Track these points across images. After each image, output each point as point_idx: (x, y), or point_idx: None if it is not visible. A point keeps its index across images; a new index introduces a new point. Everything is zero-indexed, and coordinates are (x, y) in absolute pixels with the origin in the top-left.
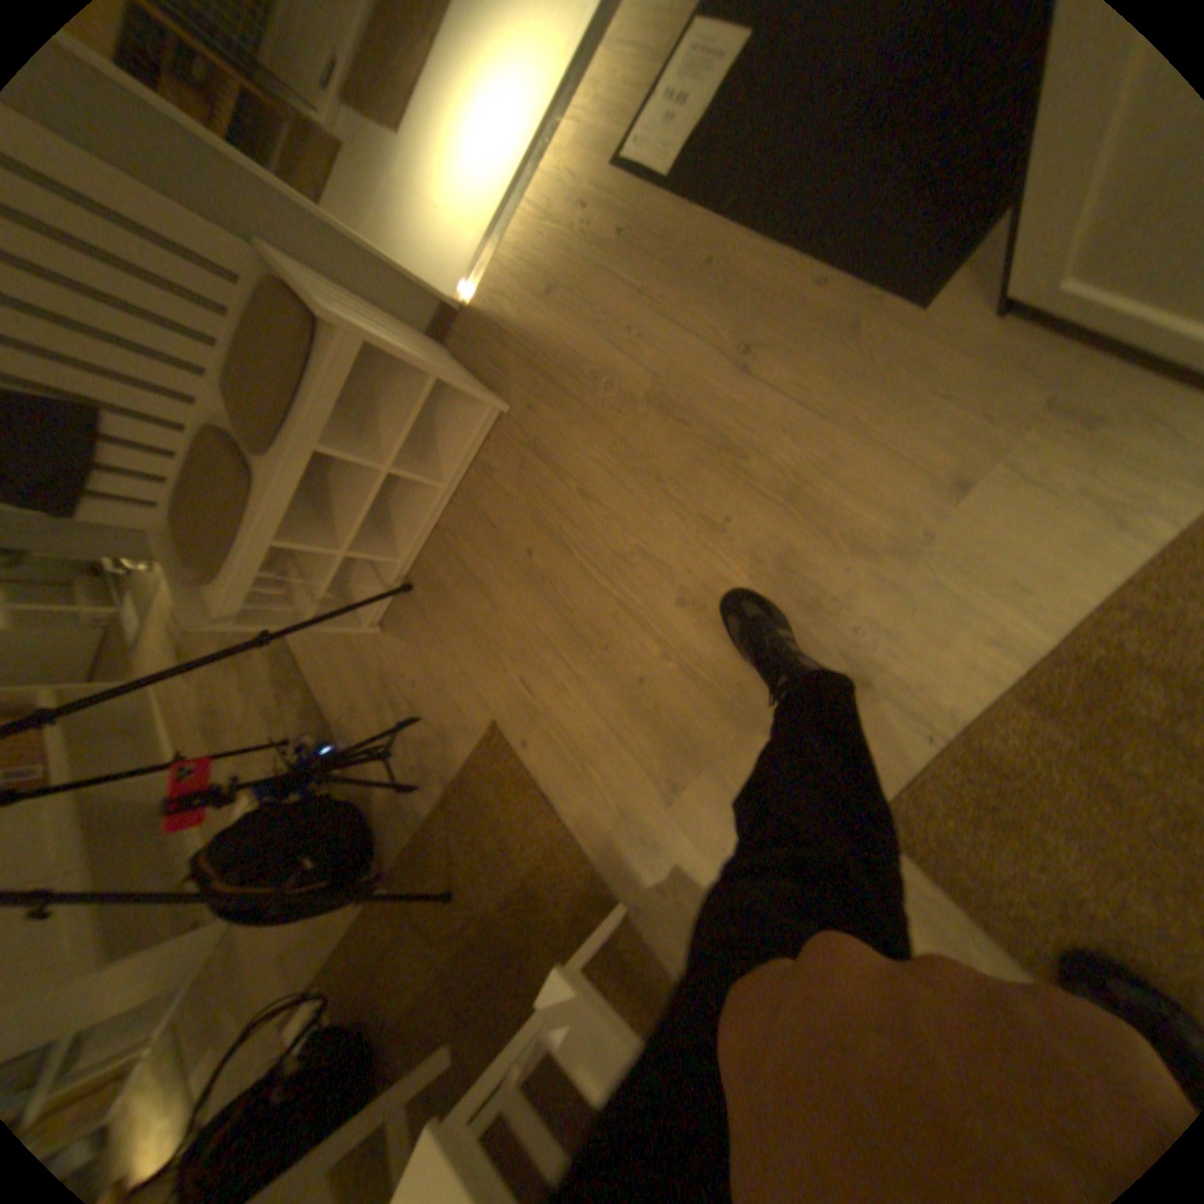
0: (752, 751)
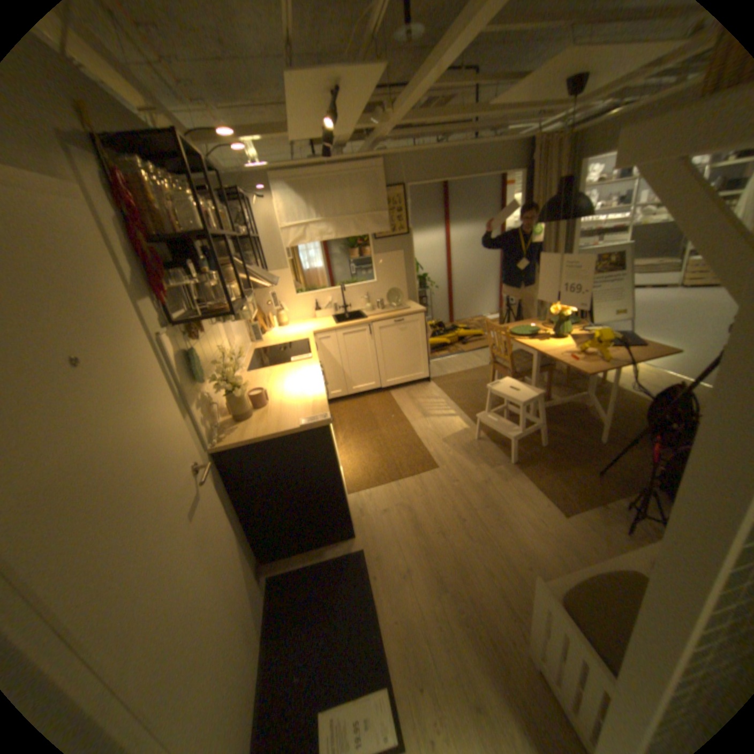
0: (459, 481)
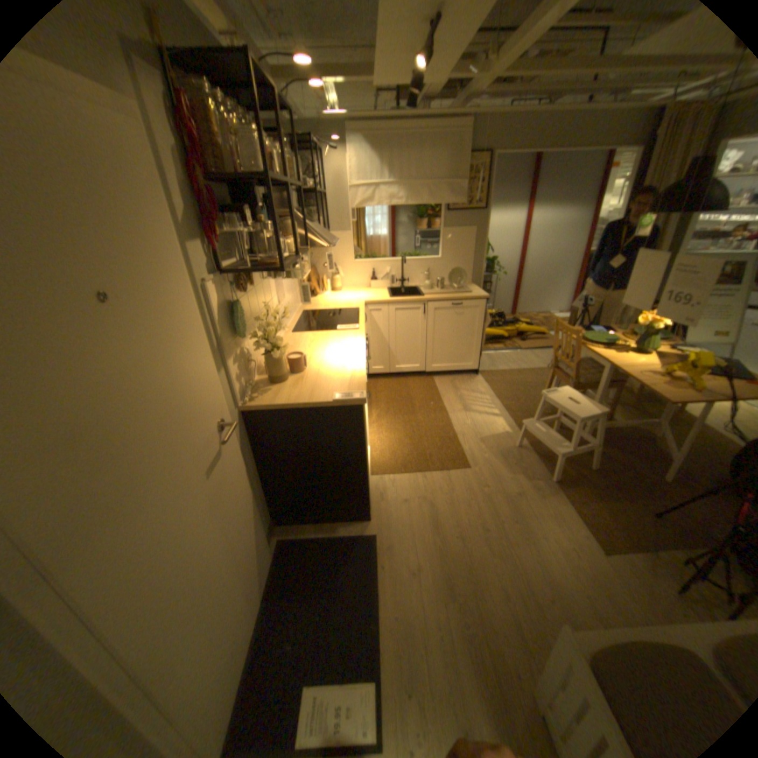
0: (490, 487)
